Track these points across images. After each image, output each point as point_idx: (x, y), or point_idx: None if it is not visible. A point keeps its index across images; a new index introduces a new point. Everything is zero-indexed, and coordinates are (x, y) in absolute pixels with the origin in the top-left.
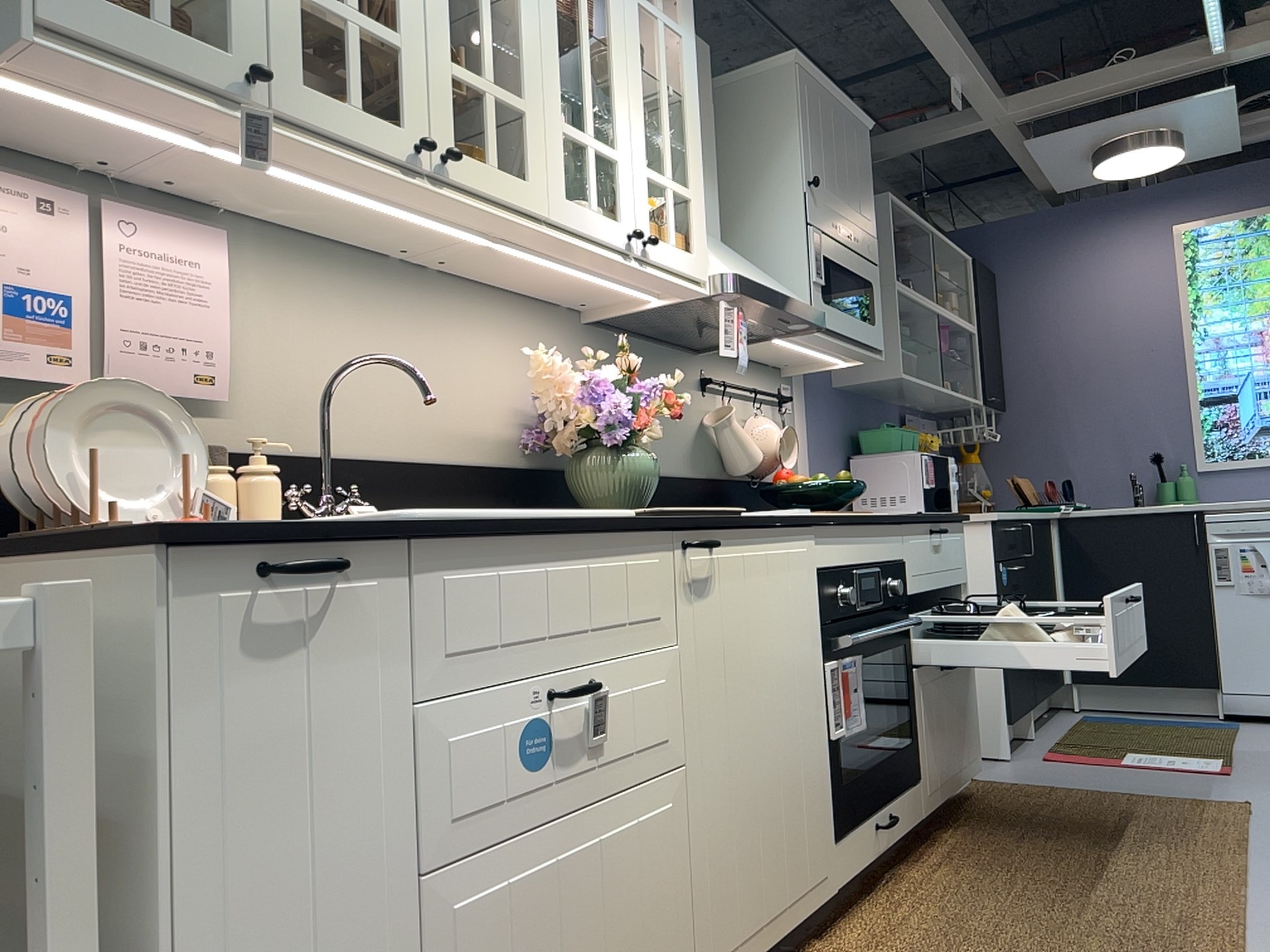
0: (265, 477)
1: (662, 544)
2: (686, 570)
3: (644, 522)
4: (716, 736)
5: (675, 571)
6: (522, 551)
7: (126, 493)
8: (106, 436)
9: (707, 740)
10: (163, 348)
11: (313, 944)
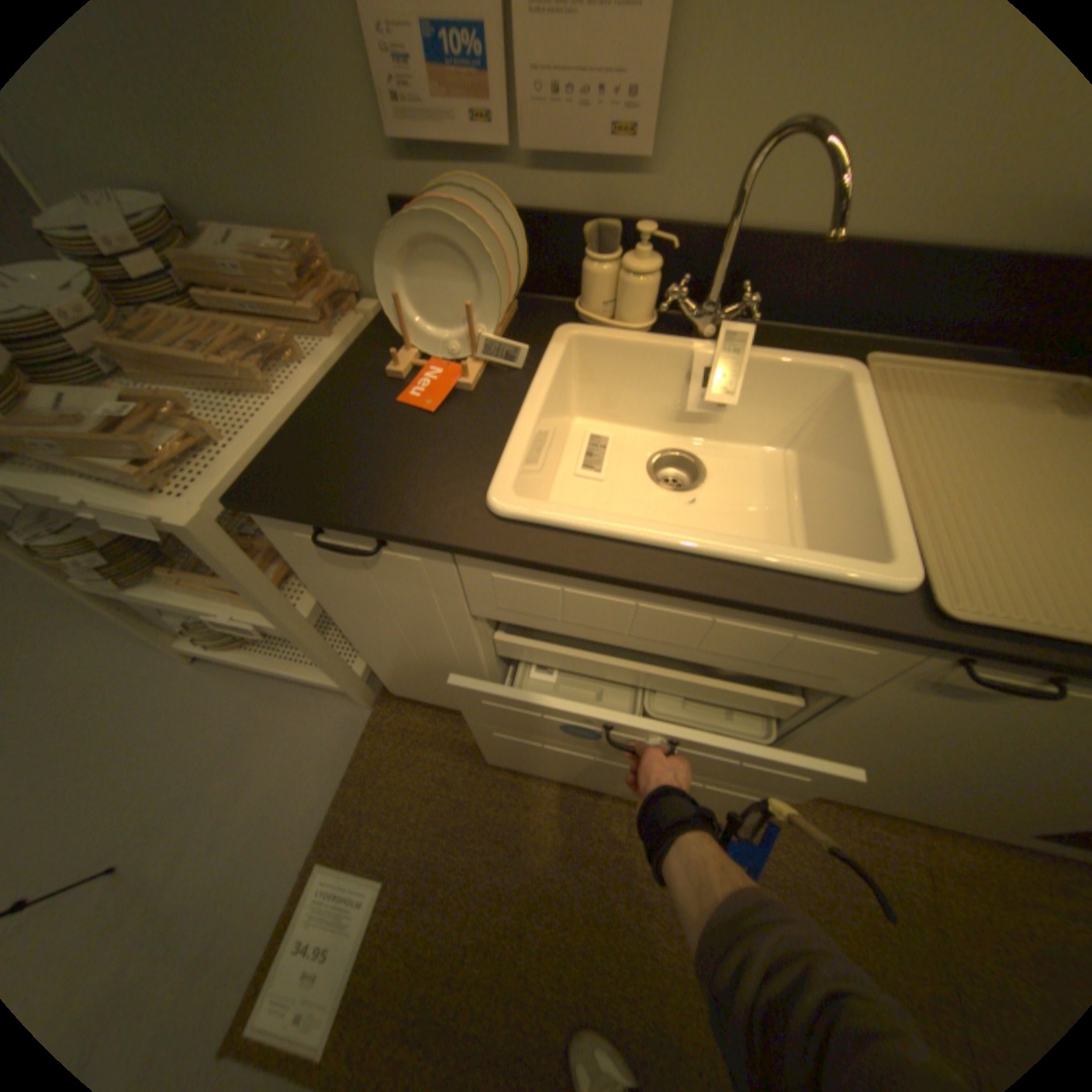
0: (649, 269)
1: (909, 648)
2: (947, 677)
3: (863, 632)
4: (872, 749)
5: (917, 670)
6: (610, 588)
7: (450, 318)
8: (439, 260)
9: (851, 744)
10: (577, 87)
11: (418, 654)
